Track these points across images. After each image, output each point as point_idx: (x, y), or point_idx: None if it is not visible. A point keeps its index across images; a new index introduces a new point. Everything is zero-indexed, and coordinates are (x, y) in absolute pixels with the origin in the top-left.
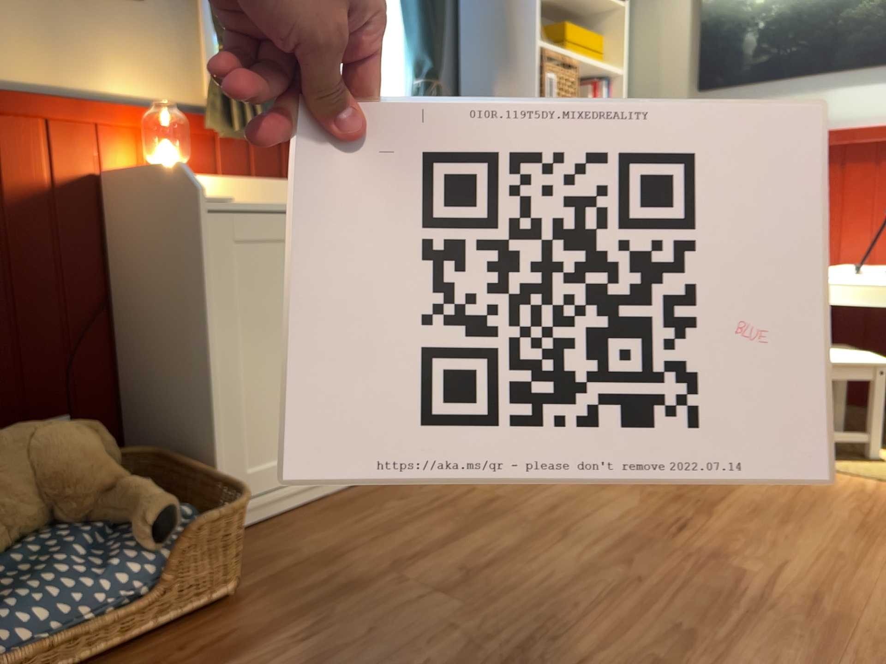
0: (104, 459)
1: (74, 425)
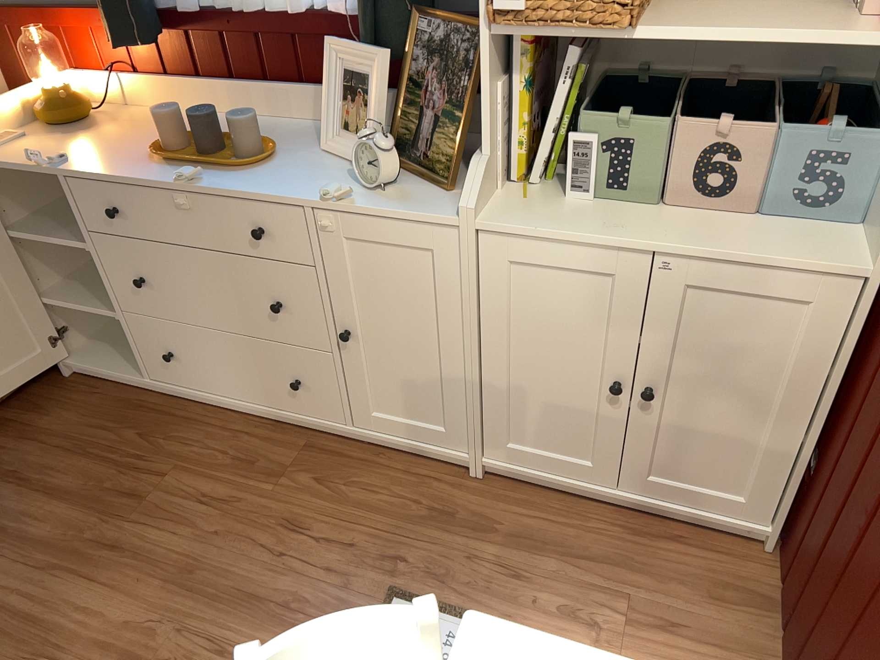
0: None
1: None
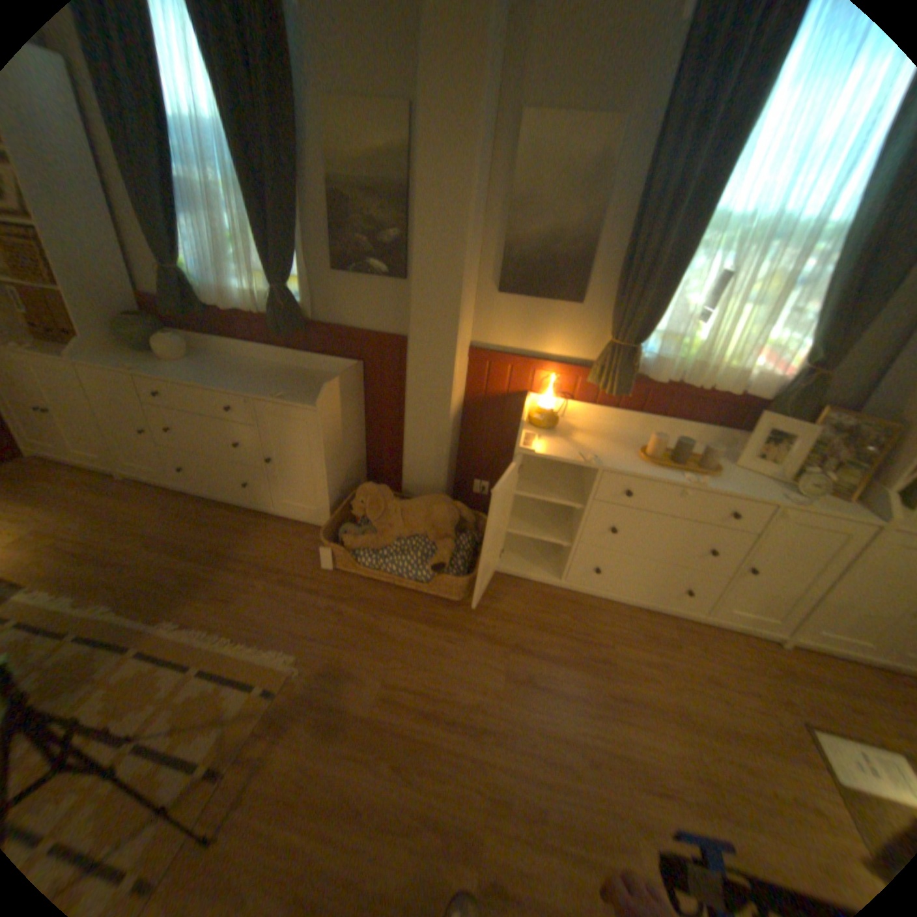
0: (454, 524)
1: (452, 506)
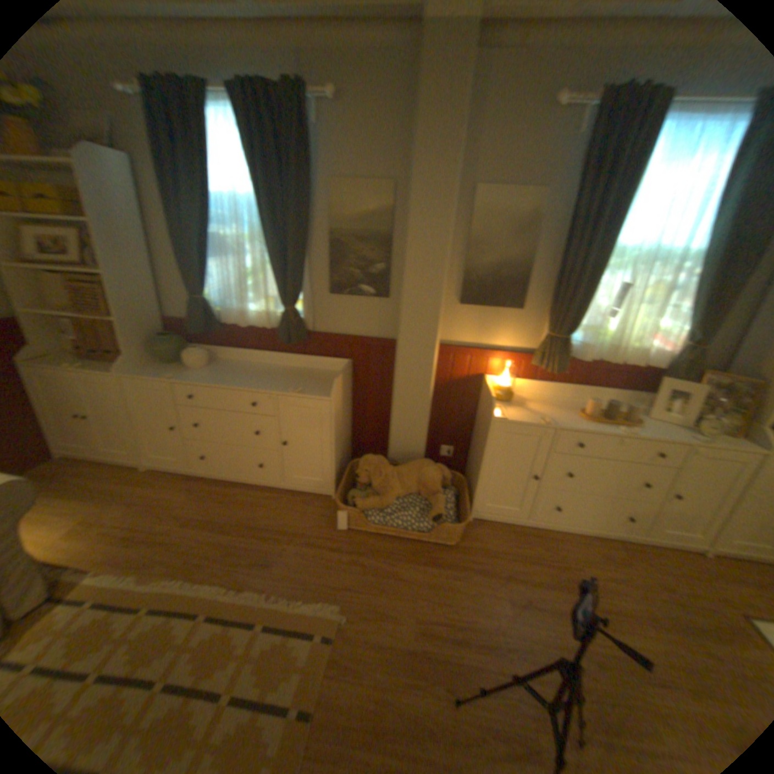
0: (440, 482)
1: (436, 468)
